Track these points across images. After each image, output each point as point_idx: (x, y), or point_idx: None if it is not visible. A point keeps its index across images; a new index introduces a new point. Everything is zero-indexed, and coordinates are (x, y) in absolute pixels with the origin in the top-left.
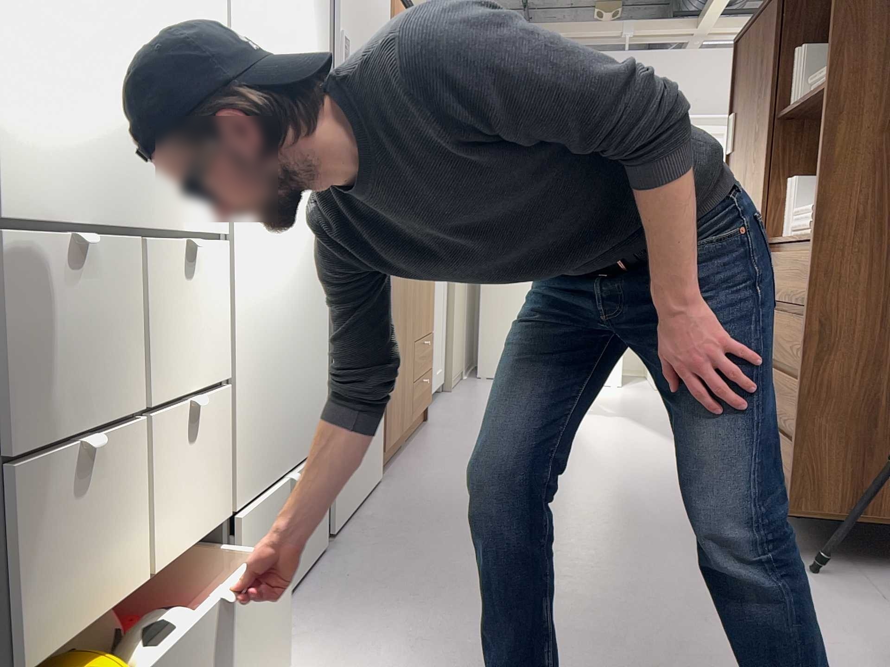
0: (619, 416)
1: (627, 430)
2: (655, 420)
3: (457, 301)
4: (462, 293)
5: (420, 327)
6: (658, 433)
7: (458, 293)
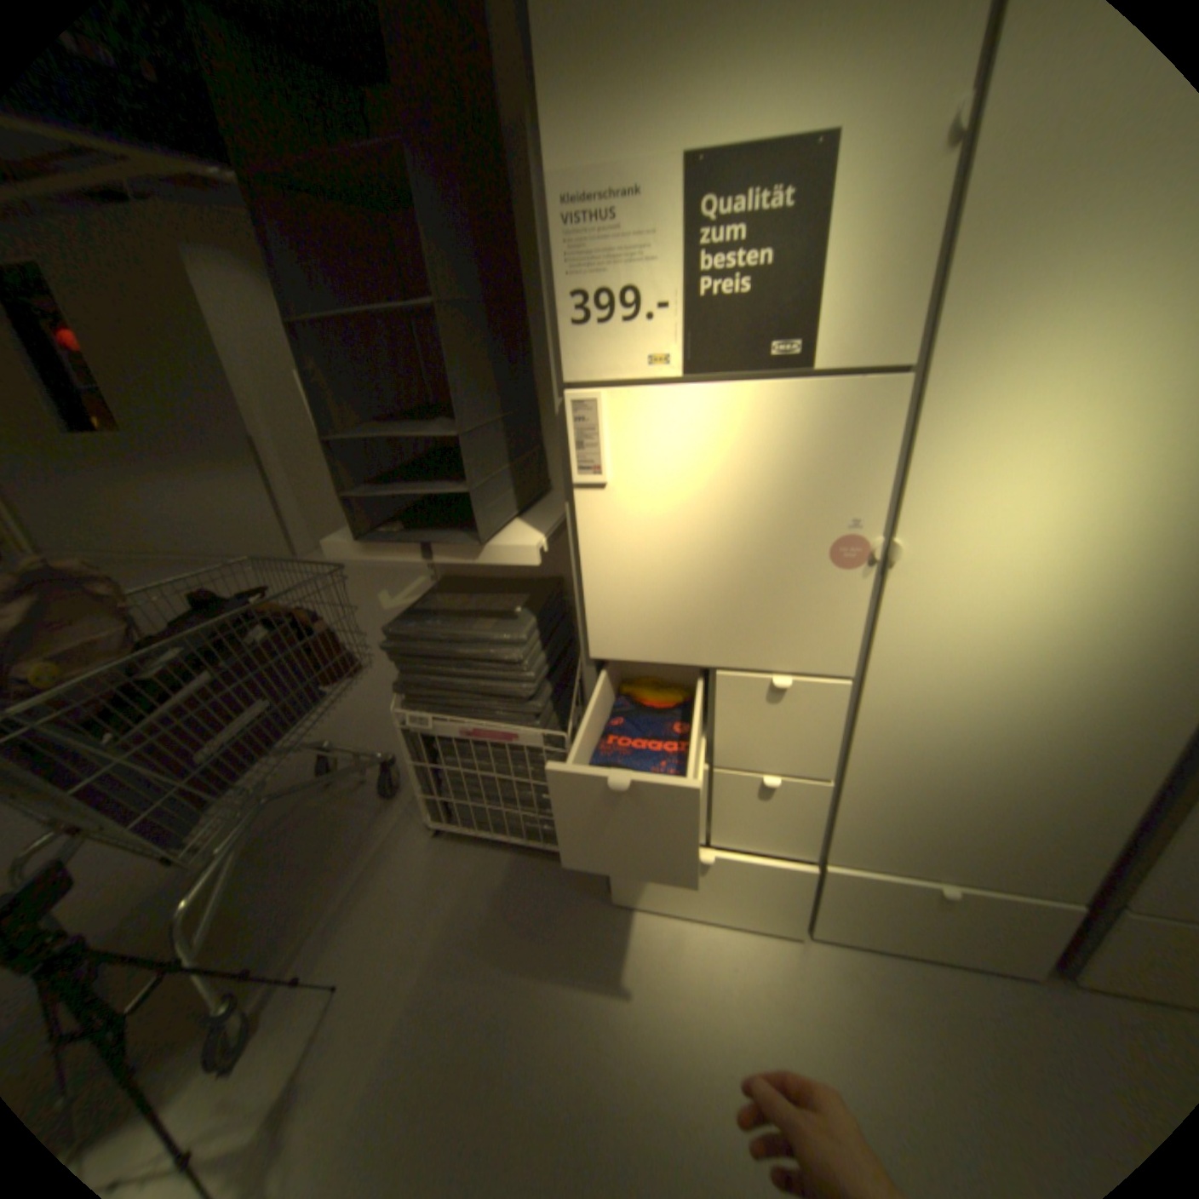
0: None
1: None
2: None
3: None
4: None
5: None
6: None
7: None
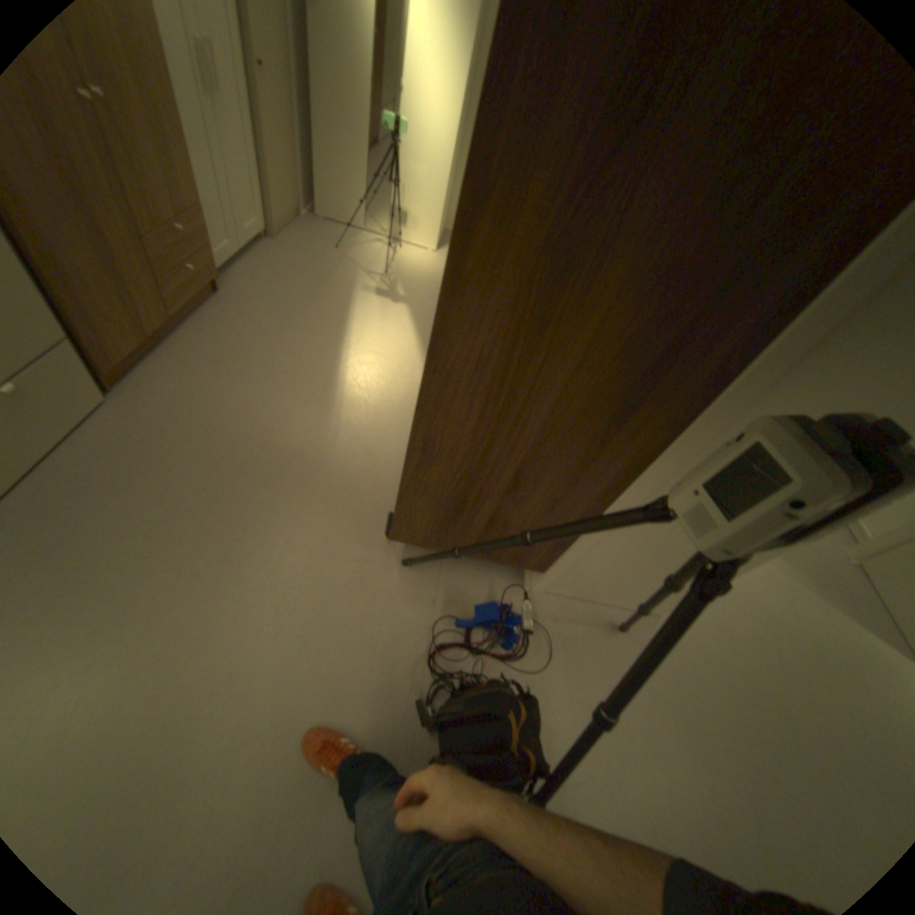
0: (404, 302)
1: (396, 328)
2: (430, 313)
3: (269, 139)
4: (281, 124)
5: (157, 215)
6: (418, 335)
7: (272, 128)
